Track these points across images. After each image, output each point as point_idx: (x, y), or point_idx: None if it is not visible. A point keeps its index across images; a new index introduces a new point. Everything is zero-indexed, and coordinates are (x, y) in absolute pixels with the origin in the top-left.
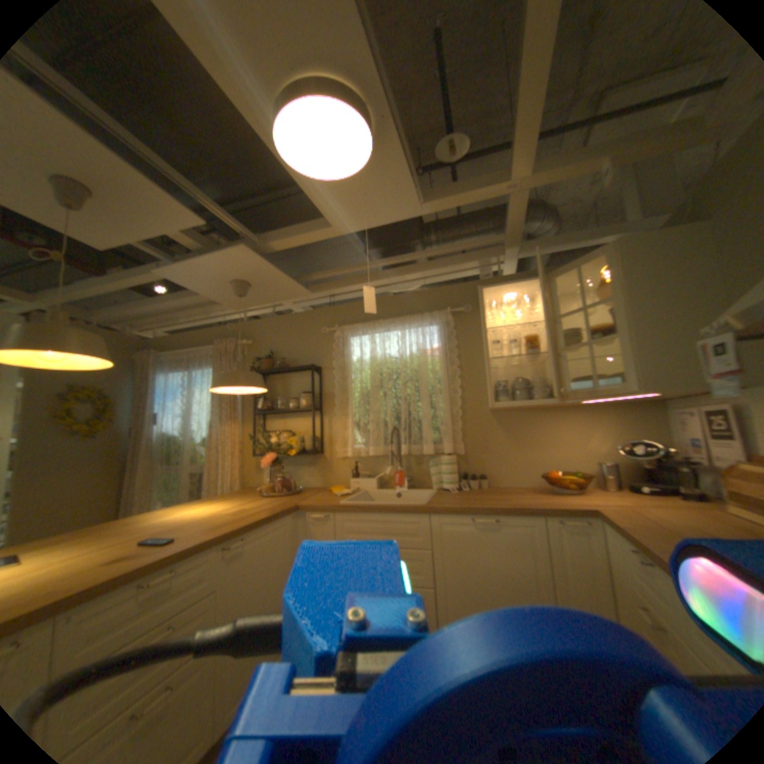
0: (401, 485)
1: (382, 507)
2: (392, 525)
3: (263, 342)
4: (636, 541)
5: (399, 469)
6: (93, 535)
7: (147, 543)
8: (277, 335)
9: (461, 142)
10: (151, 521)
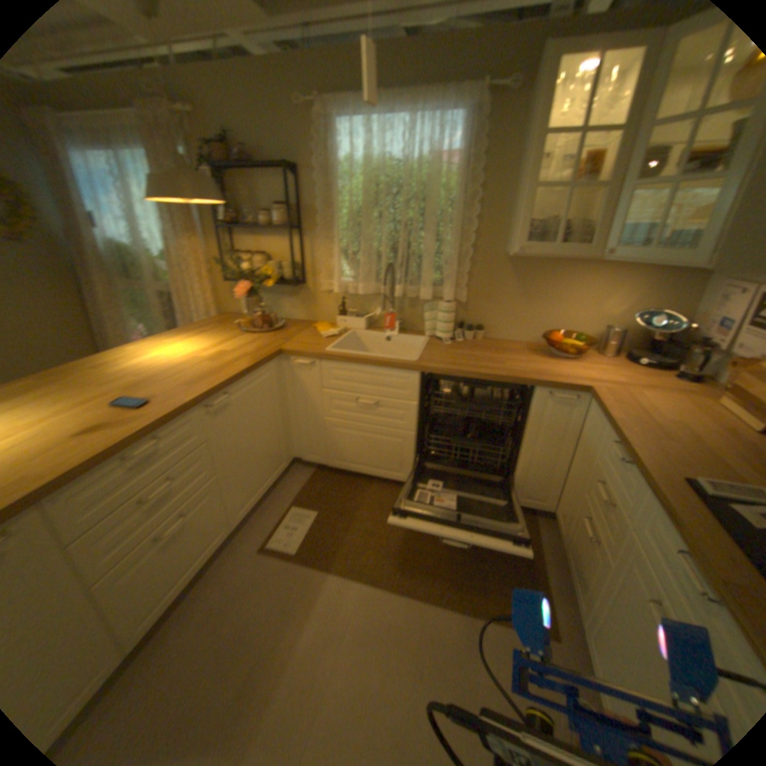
0: (390, 329)
1: (369, 361)
2: (378, 378)
3: (204, 111)
4: (626, 438)
5: (389, 311)
6: (55, 384)
7: (115, 403)
8: (224, 99)
9: None
10: (118, 365)
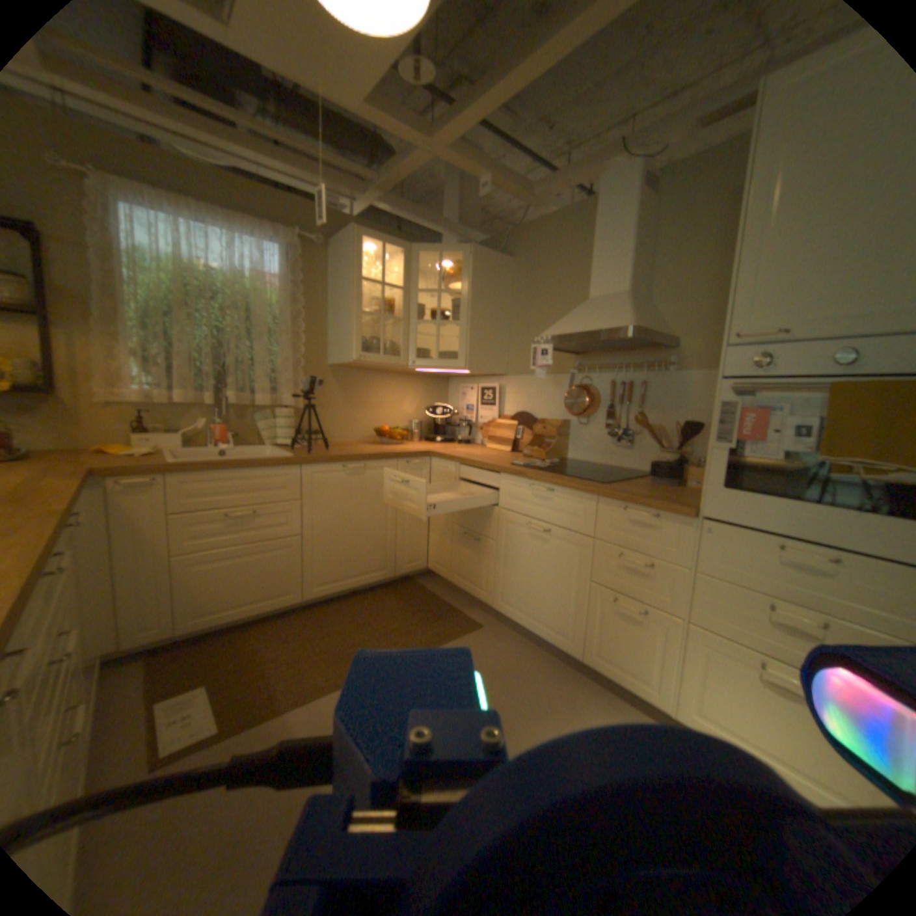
0: (221, 442)
1: (240, 462)
2: (253, 481)
3: None
4: (471, 461)
5: (213, 422)
6: None
7: None
8: None
9: (424, 72)
10: None
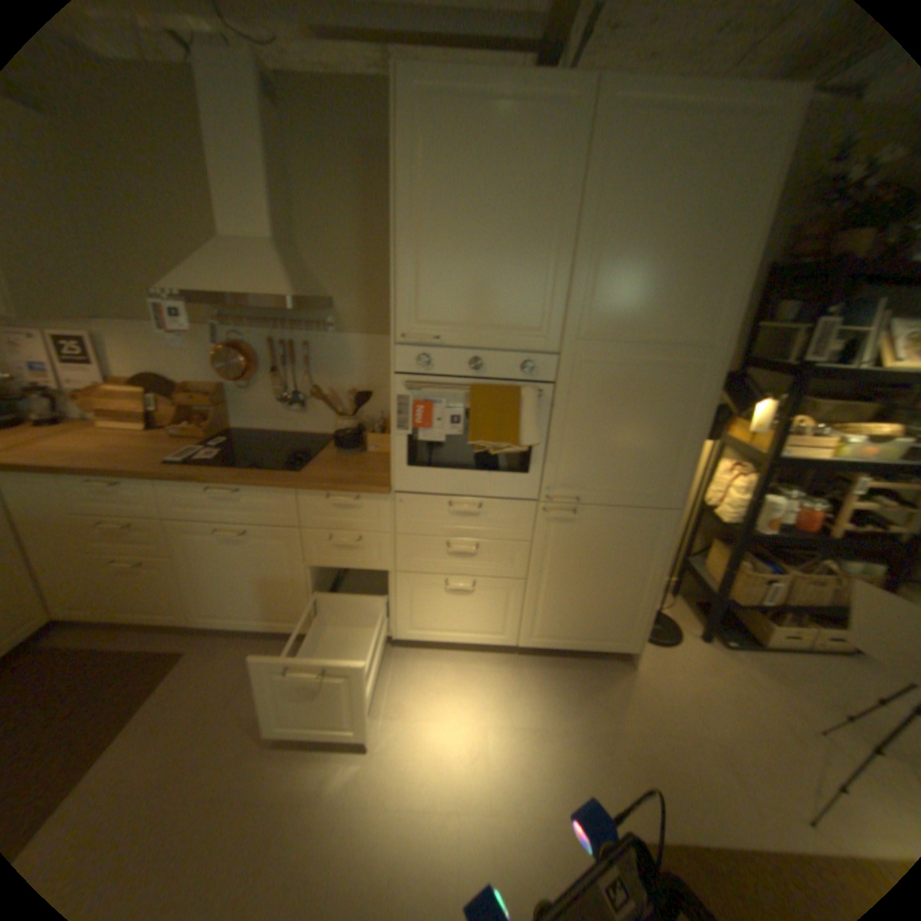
0: None
1: None
2: None
3: None
4: (96, 471)
5: None
6: None
7: None
8: None
9: None
10: None
